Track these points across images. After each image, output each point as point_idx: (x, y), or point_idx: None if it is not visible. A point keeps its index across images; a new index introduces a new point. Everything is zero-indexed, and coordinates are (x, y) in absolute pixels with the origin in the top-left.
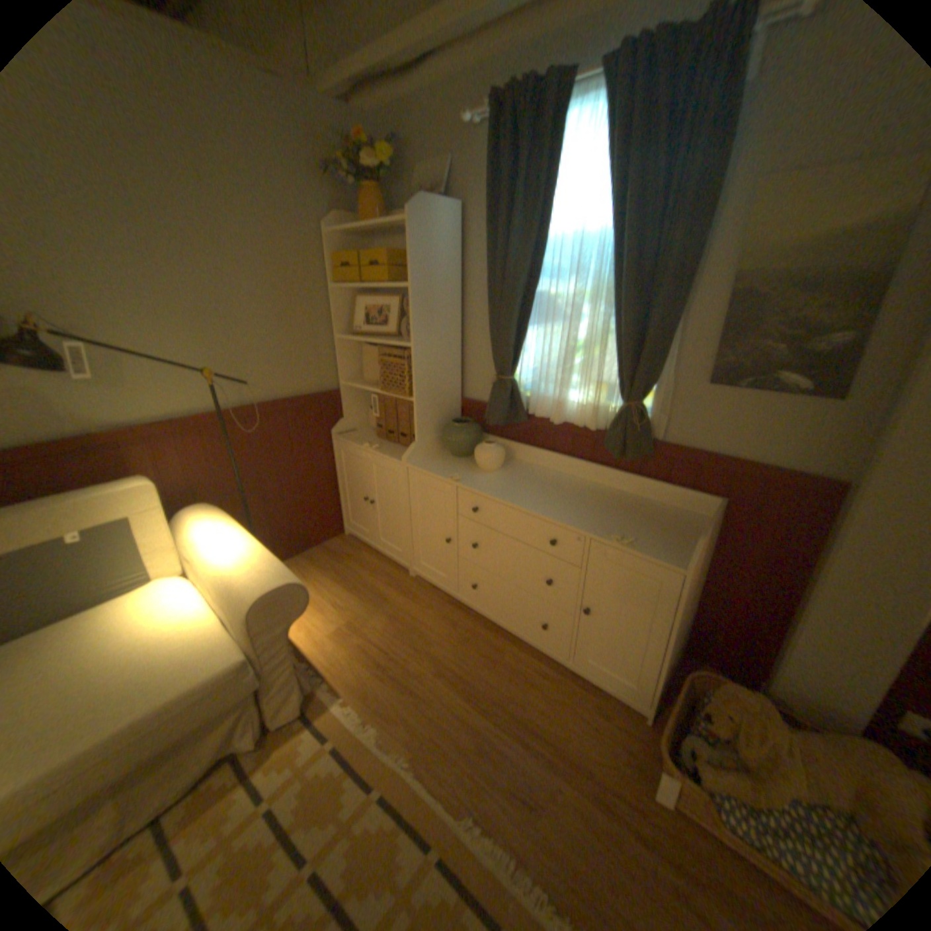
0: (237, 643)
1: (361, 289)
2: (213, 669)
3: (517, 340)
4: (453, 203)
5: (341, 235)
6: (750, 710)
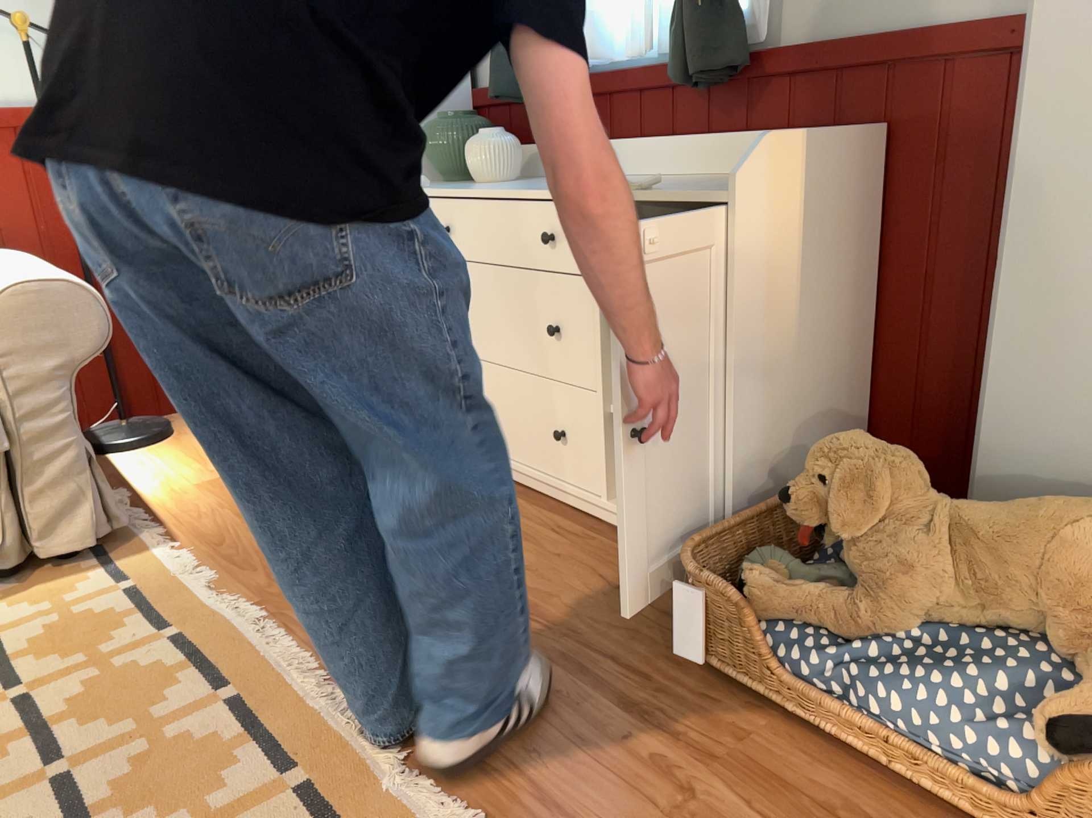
0: None
1: None
2: None
3: None
4: None
5: None
6: (857, 453)
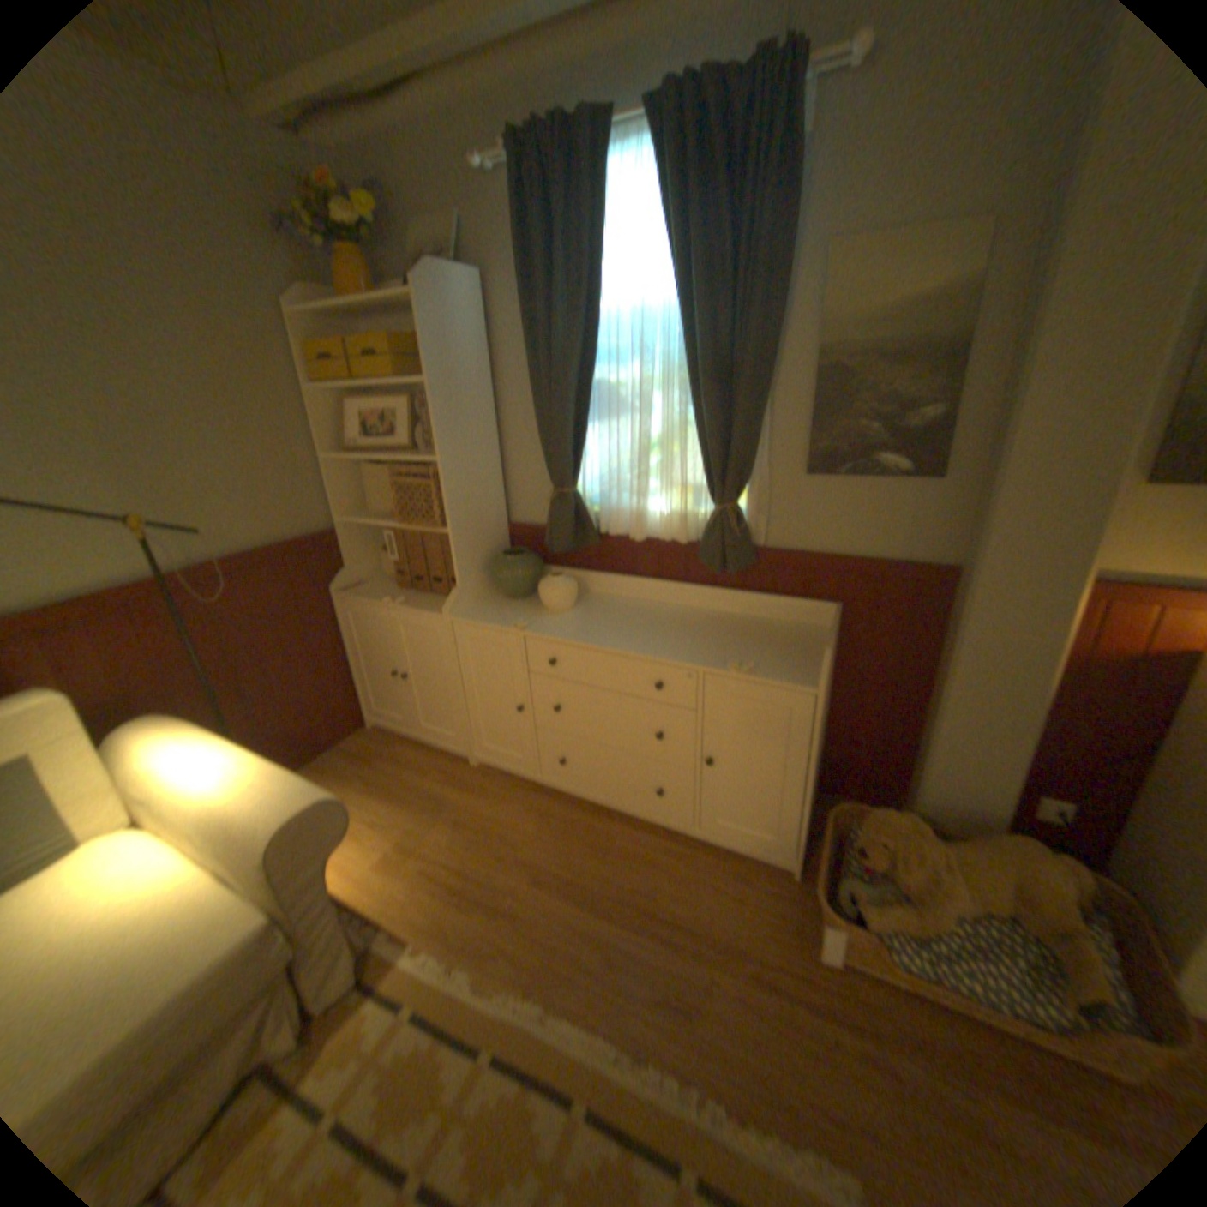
0: (251, 903)
1: (350, 391)
2: (222, 947)
3: (576, 442)
4: (469, 273)
5: (312, 318)
6: (902, 832)
